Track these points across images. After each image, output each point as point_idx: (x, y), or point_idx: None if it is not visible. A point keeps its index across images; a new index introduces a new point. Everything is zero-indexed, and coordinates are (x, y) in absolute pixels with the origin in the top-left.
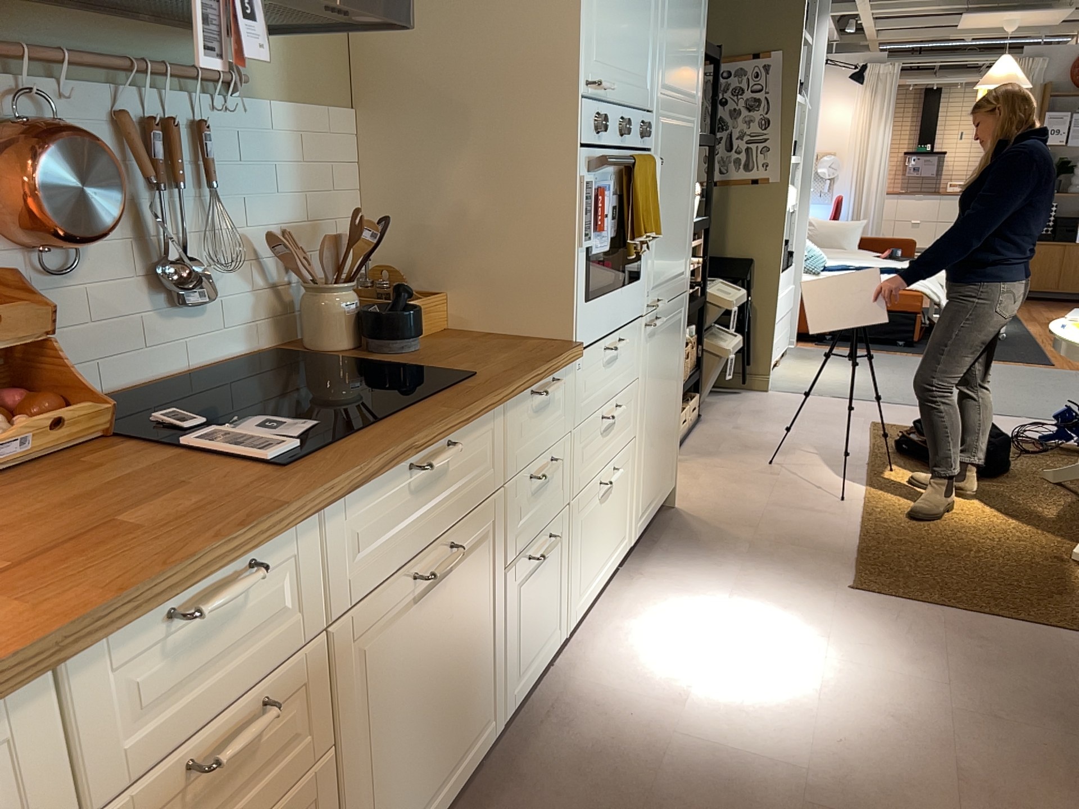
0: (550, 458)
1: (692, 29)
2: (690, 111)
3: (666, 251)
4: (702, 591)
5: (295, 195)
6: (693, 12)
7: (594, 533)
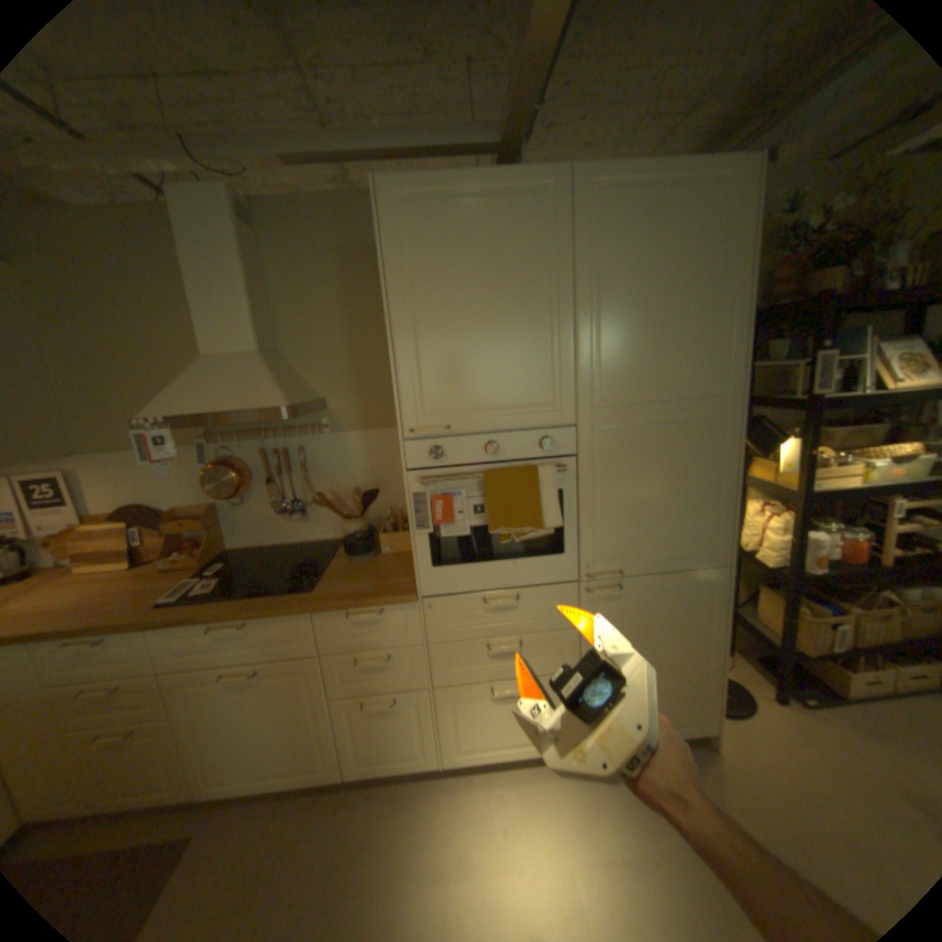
0: (387, 655)
1: (686, 331)
2: (696, 405)
3: (635, 533)
4: (598, 837)
5: (364, 471)
6: (687, 315)
7: (483, 720)
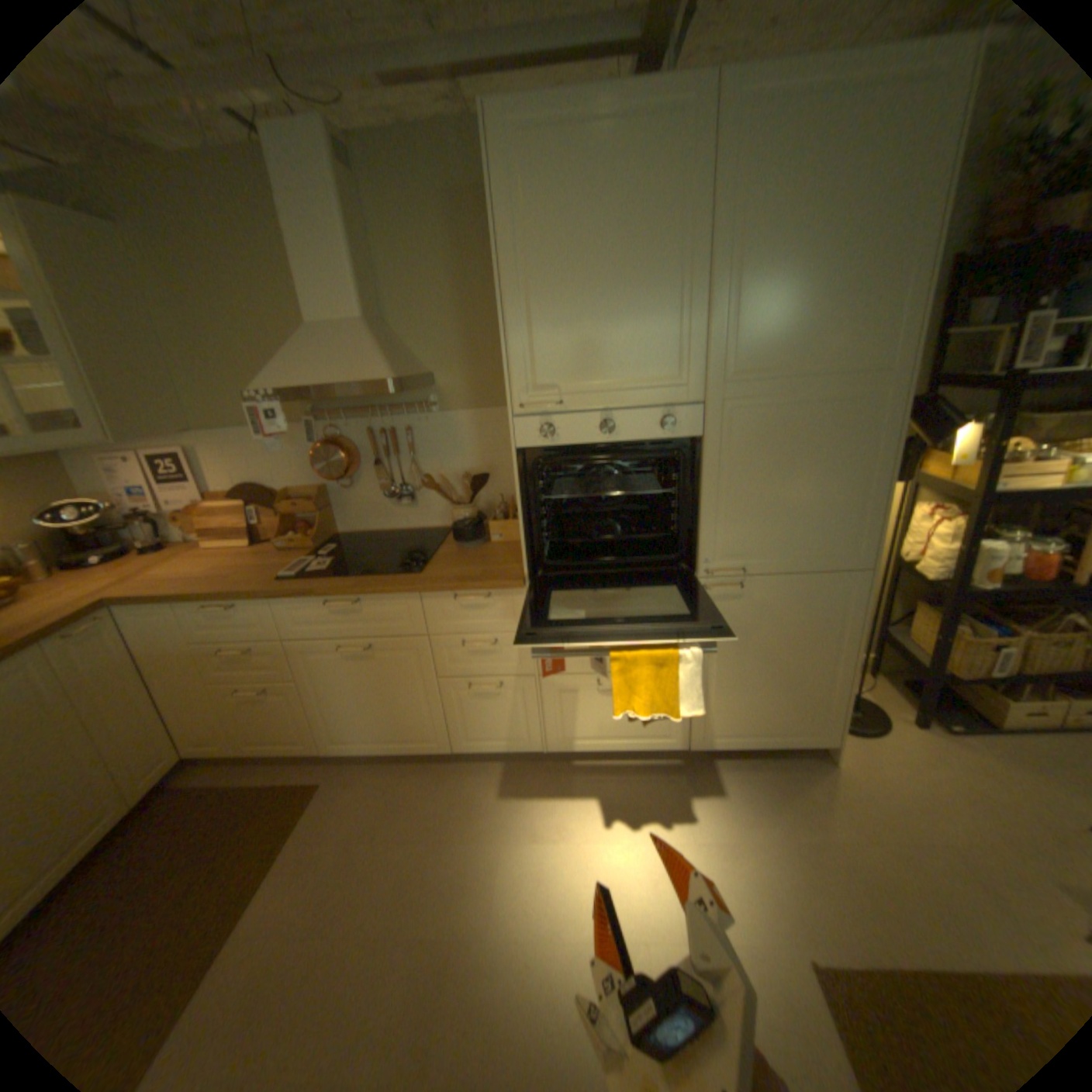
0: (494, 639)
1: (847, 288)
2: (850, 381)
3: (763, 527)
4: (694, 824)
5: (473, 456)
6: (850, 267)
7: (588, 710)
